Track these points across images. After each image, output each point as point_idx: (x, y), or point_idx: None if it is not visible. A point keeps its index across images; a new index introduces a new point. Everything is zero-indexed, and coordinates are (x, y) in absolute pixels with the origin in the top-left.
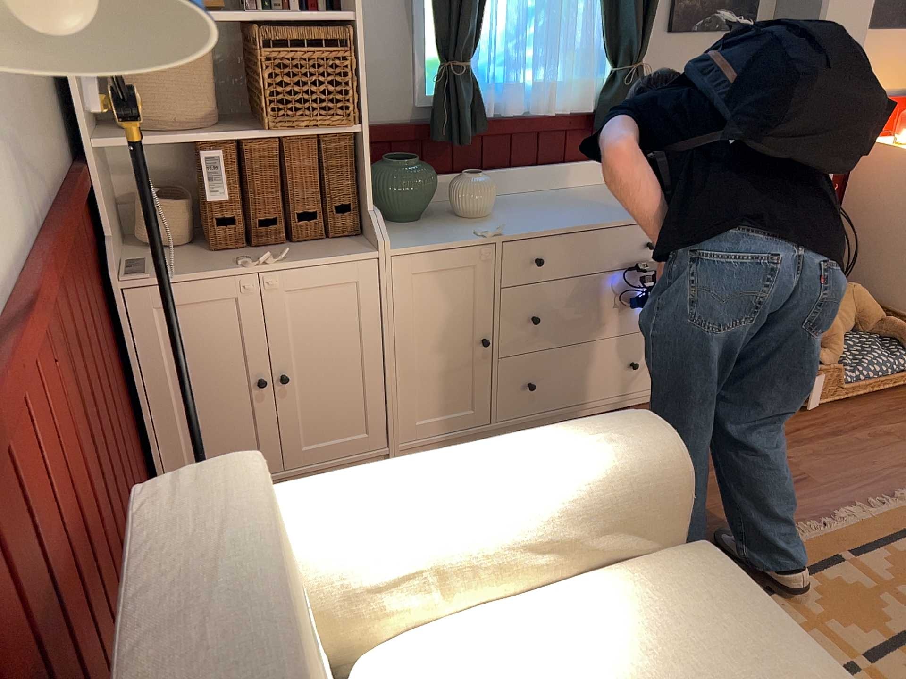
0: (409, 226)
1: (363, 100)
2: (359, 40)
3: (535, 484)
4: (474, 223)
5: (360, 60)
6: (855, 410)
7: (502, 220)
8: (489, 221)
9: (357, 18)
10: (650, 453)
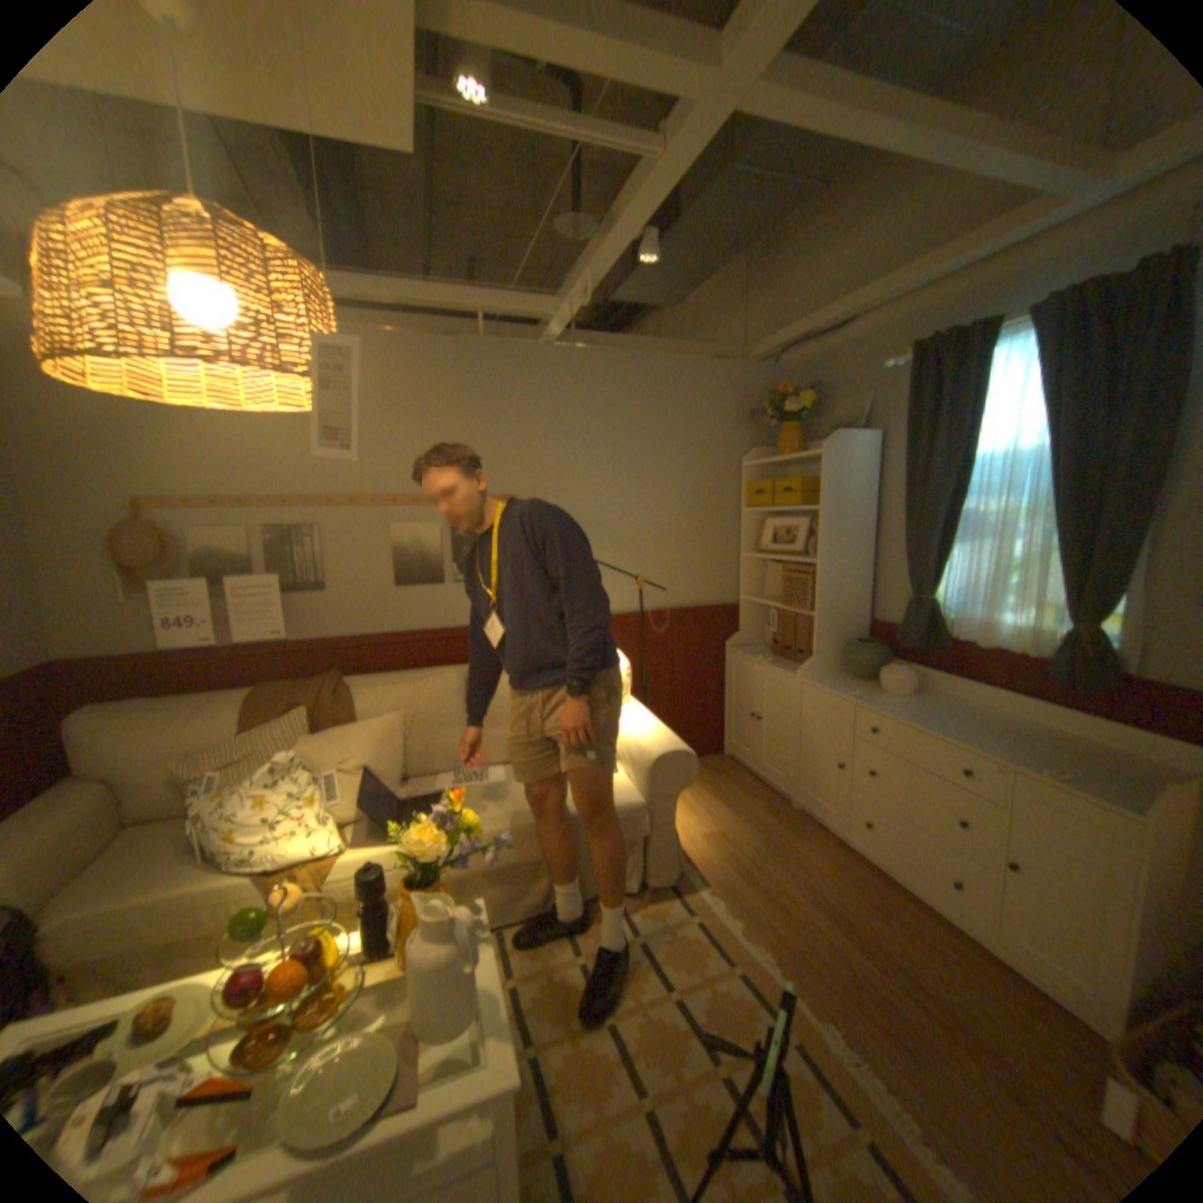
0: (849, 681)
1: (817, 601)
2: (818, 572)
3: (632, 730)
4: (876, 694)
5: (818, 582)
6: None
7: (895, 701)
8: (885, 697)
9: (825, 562)
10: (654, 751)
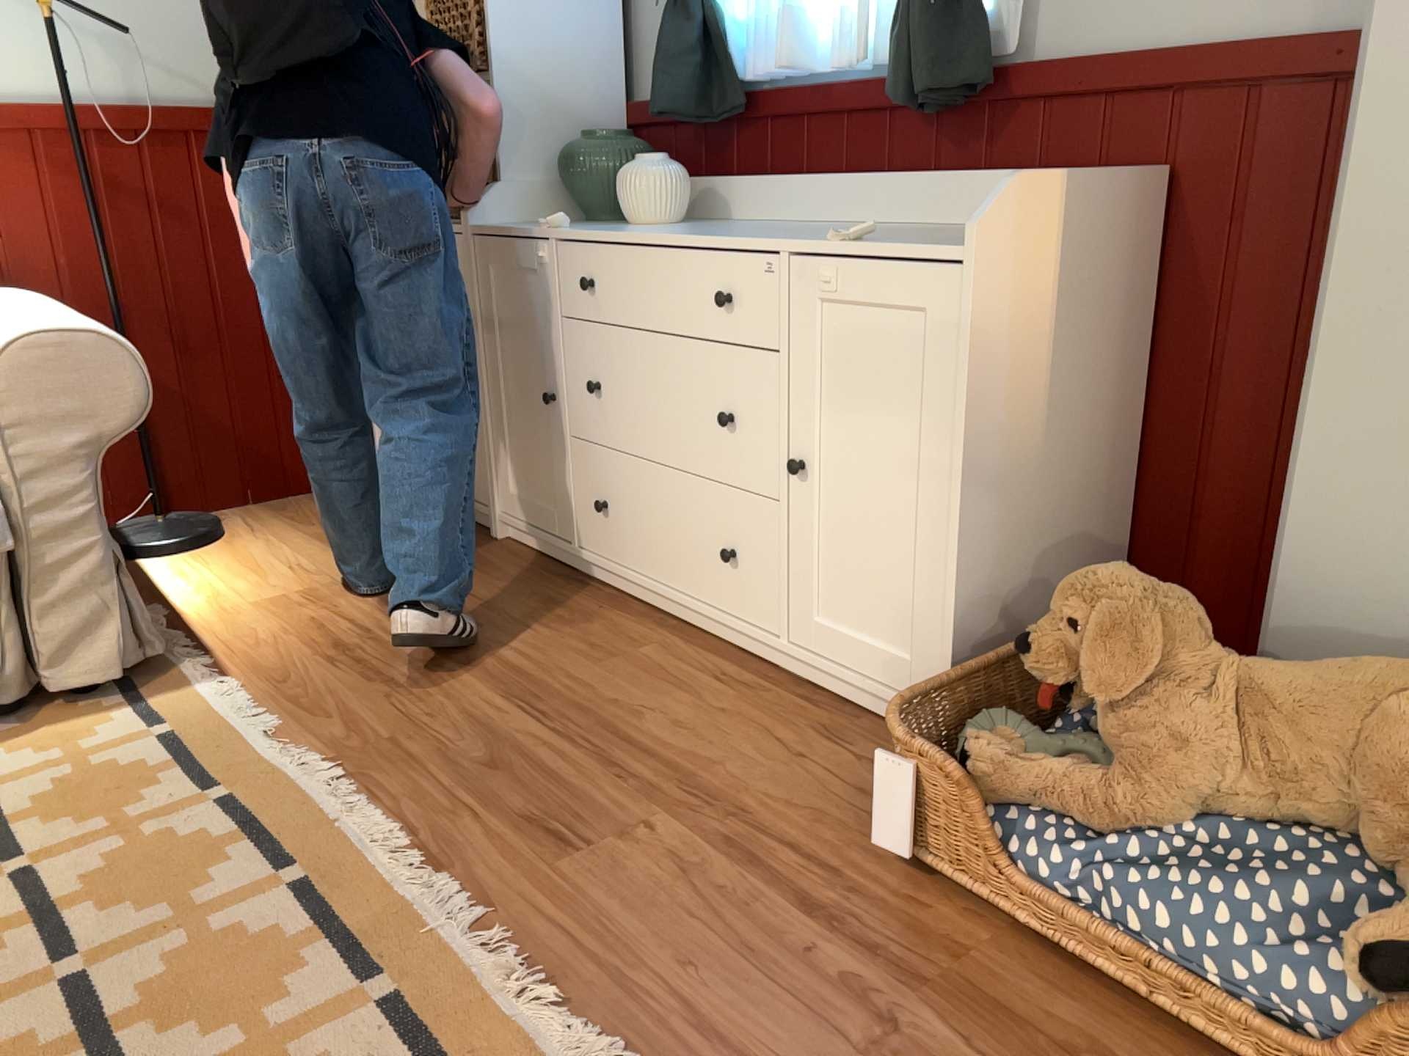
0: (572, 225)
1: (491, 42)
2: None
3: None
4: (607, 227)
5: None
6: (1002, 964)
7: (637, 229)
8: (622, 228)
9: None
10: (10, 337)
